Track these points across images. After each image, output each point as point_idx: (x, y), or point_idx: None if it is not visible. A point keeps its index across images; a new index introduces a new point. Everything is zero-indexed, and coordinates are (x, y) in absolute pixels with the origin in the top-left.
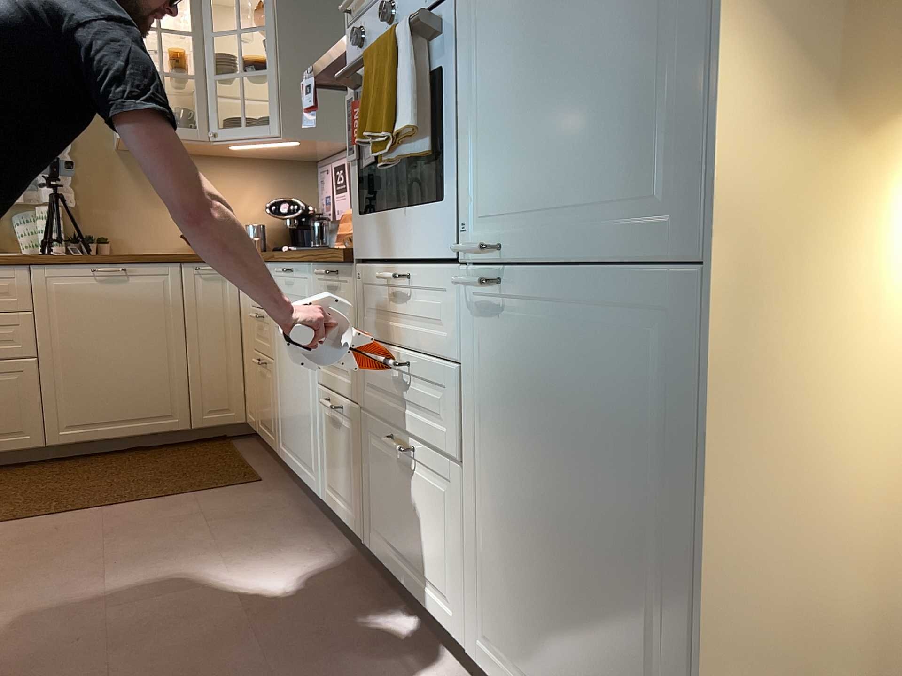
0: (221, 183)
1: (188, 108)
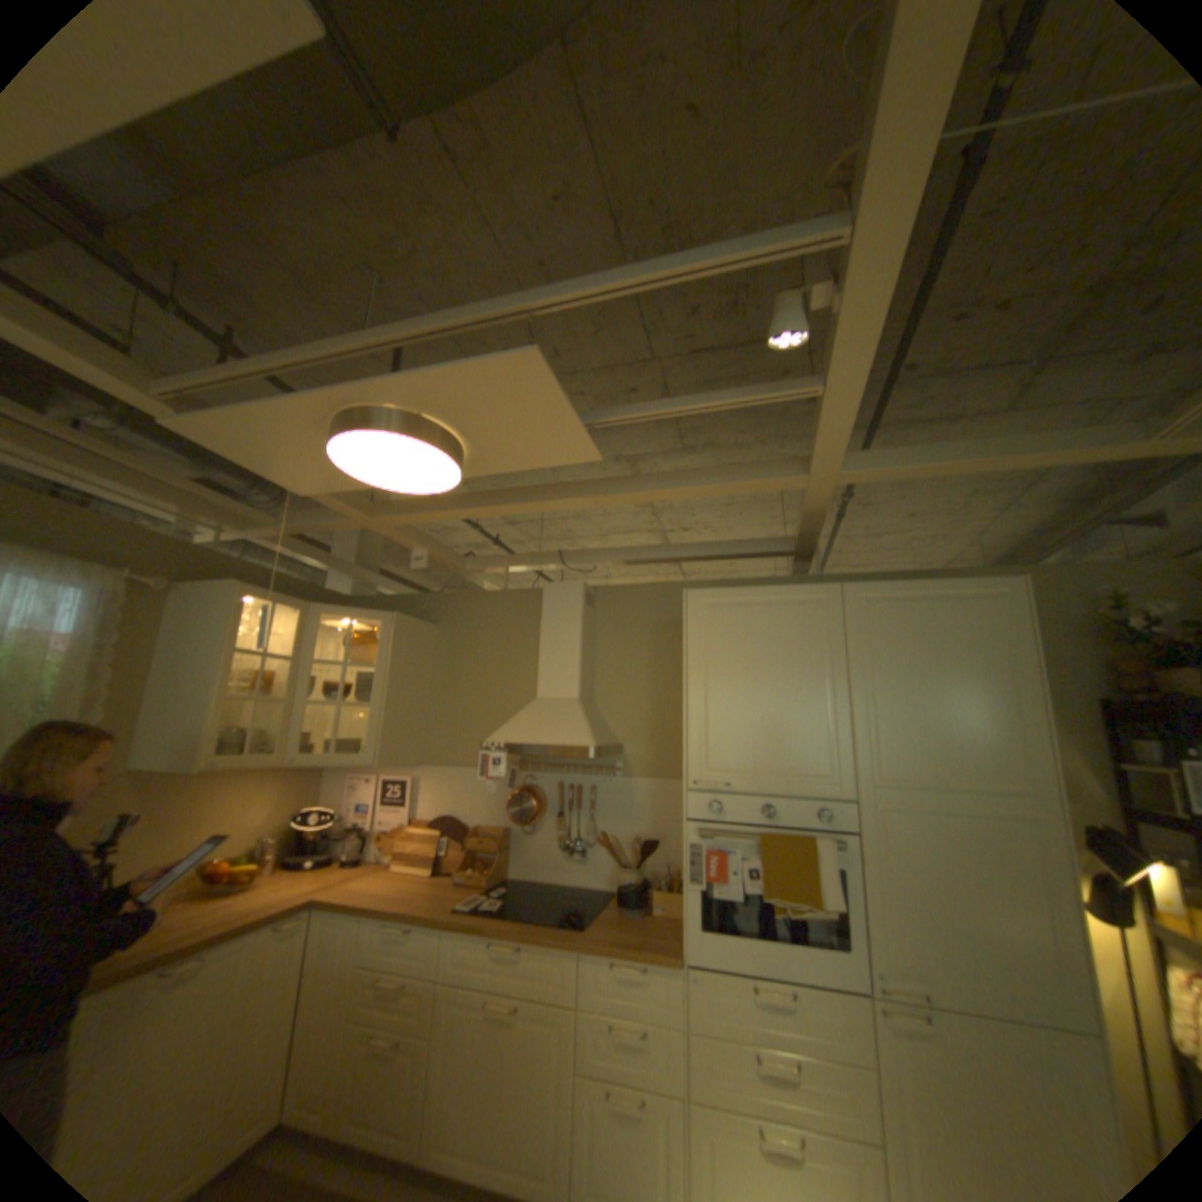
0: (234, 797)
1: (260, 733)
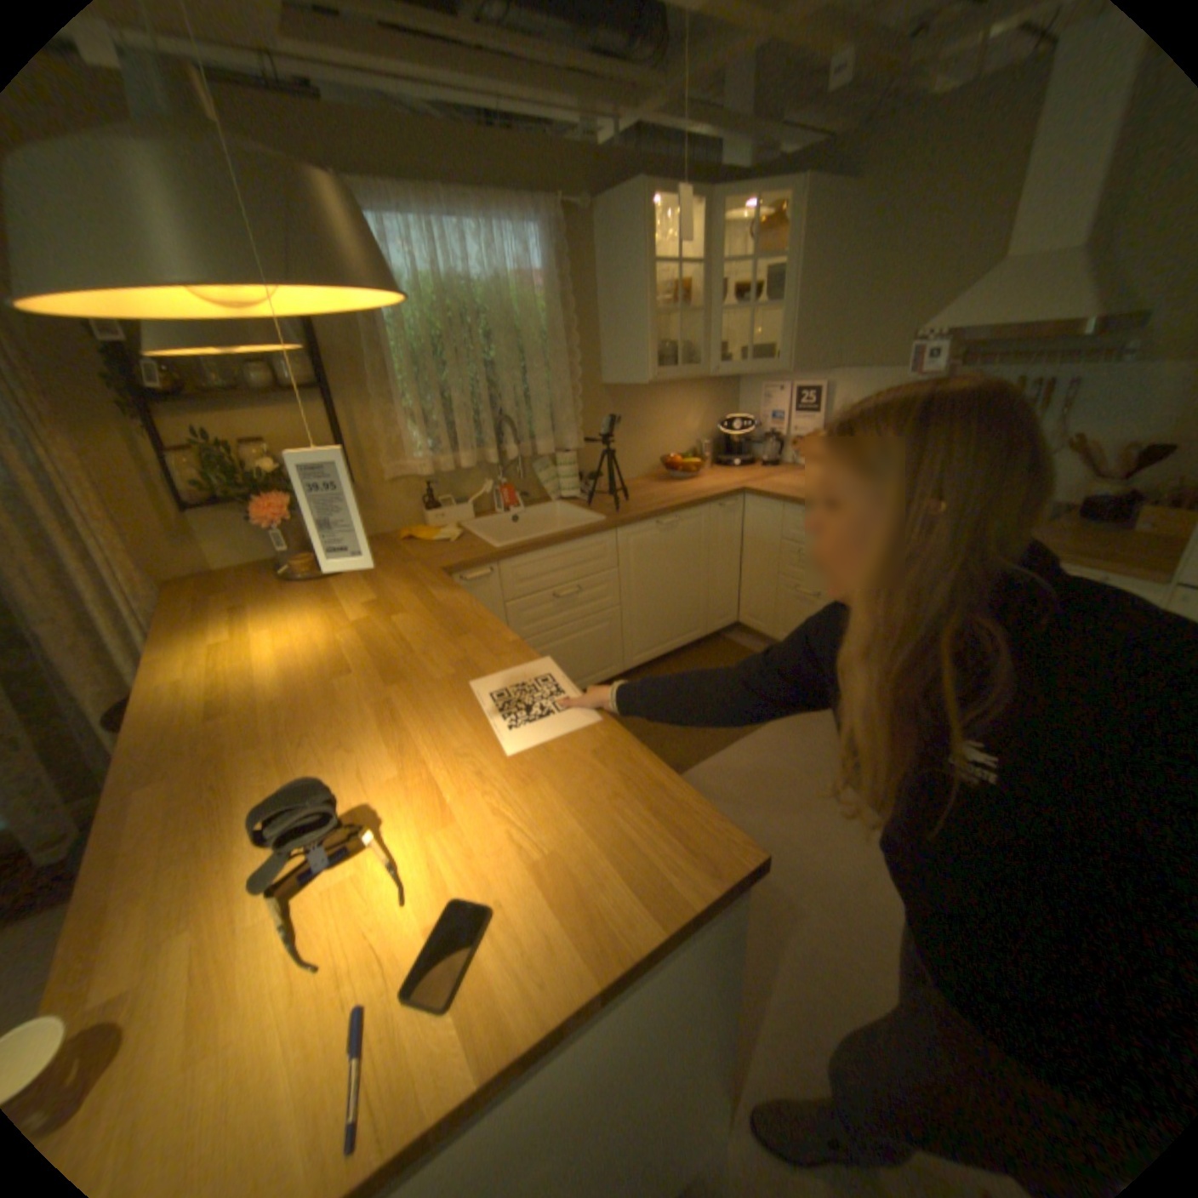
0: (674, 406)
1: (687, 345)
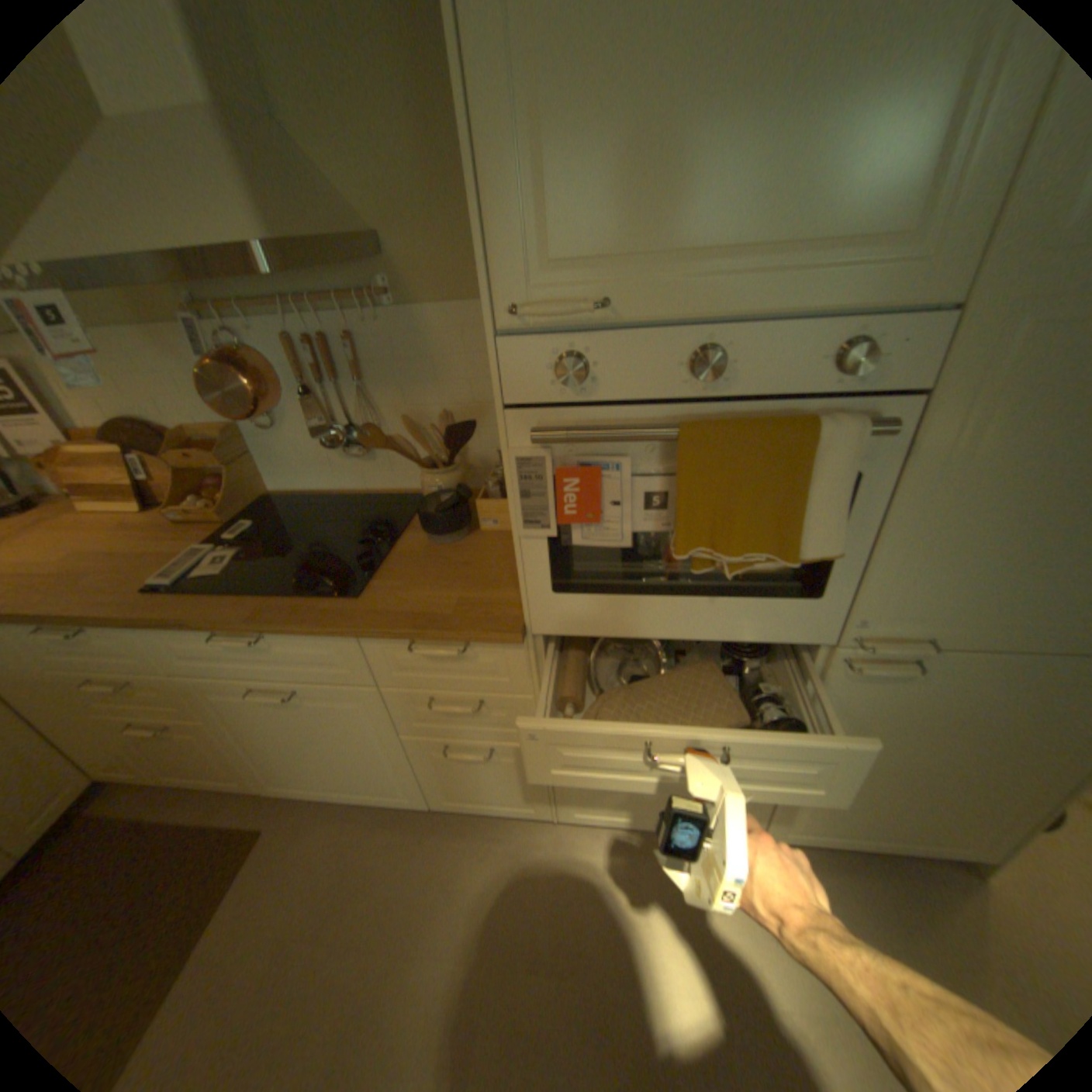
0: None
1: None
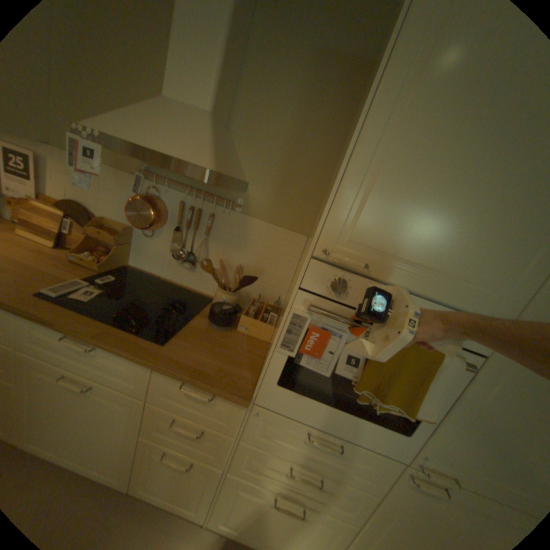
0: None
1: None
